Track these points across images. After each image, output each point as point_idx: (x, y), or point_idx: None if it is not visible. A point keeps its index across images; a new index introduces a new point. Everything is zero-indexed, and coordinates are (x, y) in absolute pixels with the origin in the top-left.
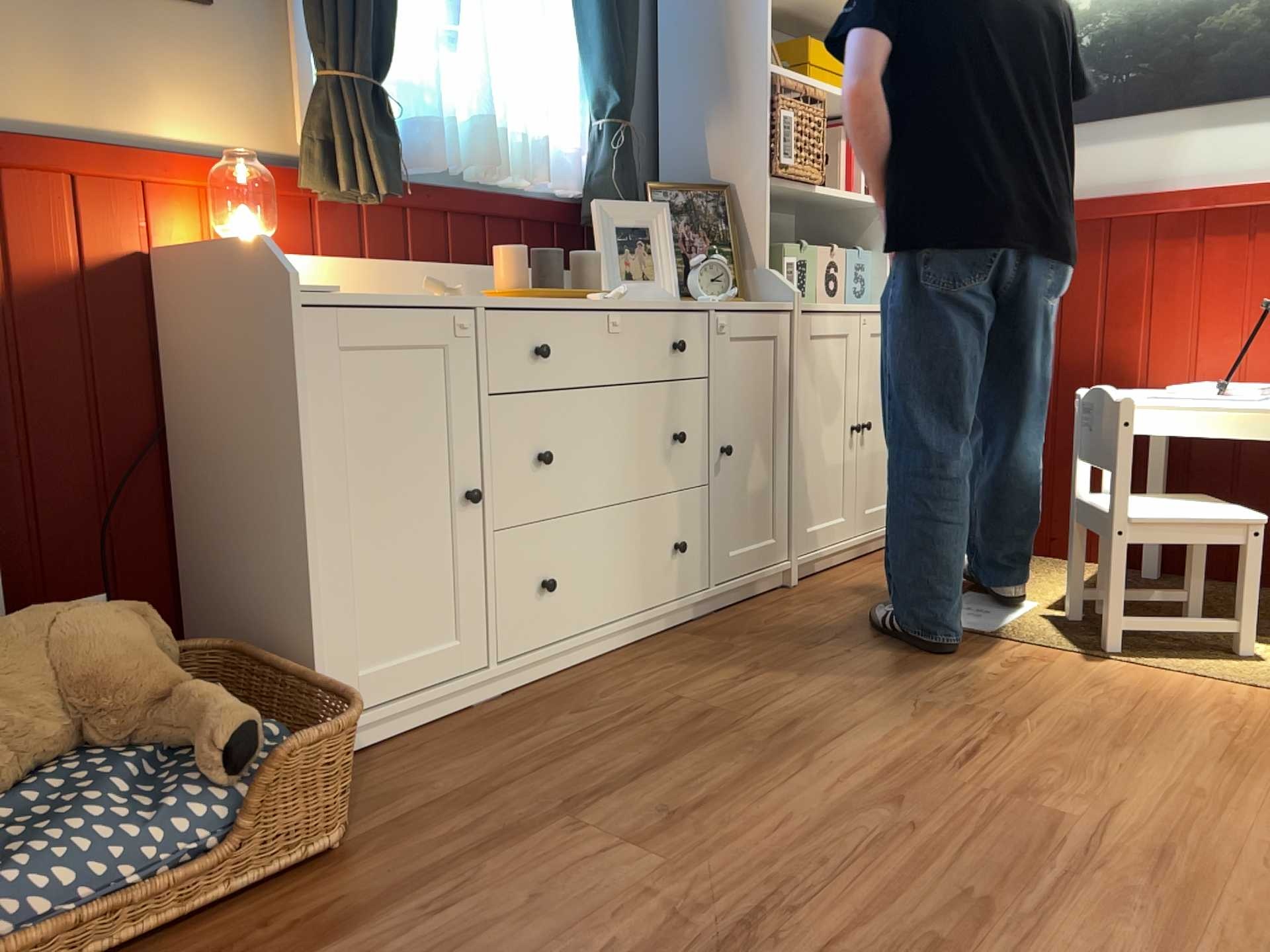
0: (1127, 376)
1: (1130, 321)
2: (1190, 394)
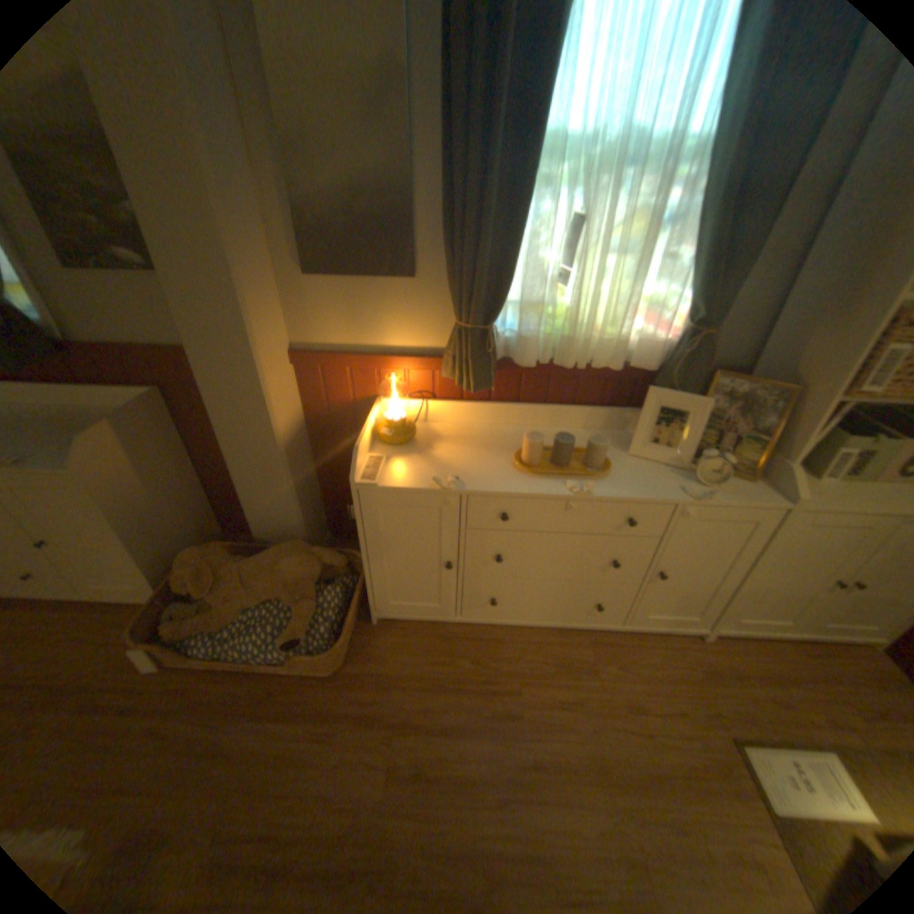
0: None
1: None
2: None
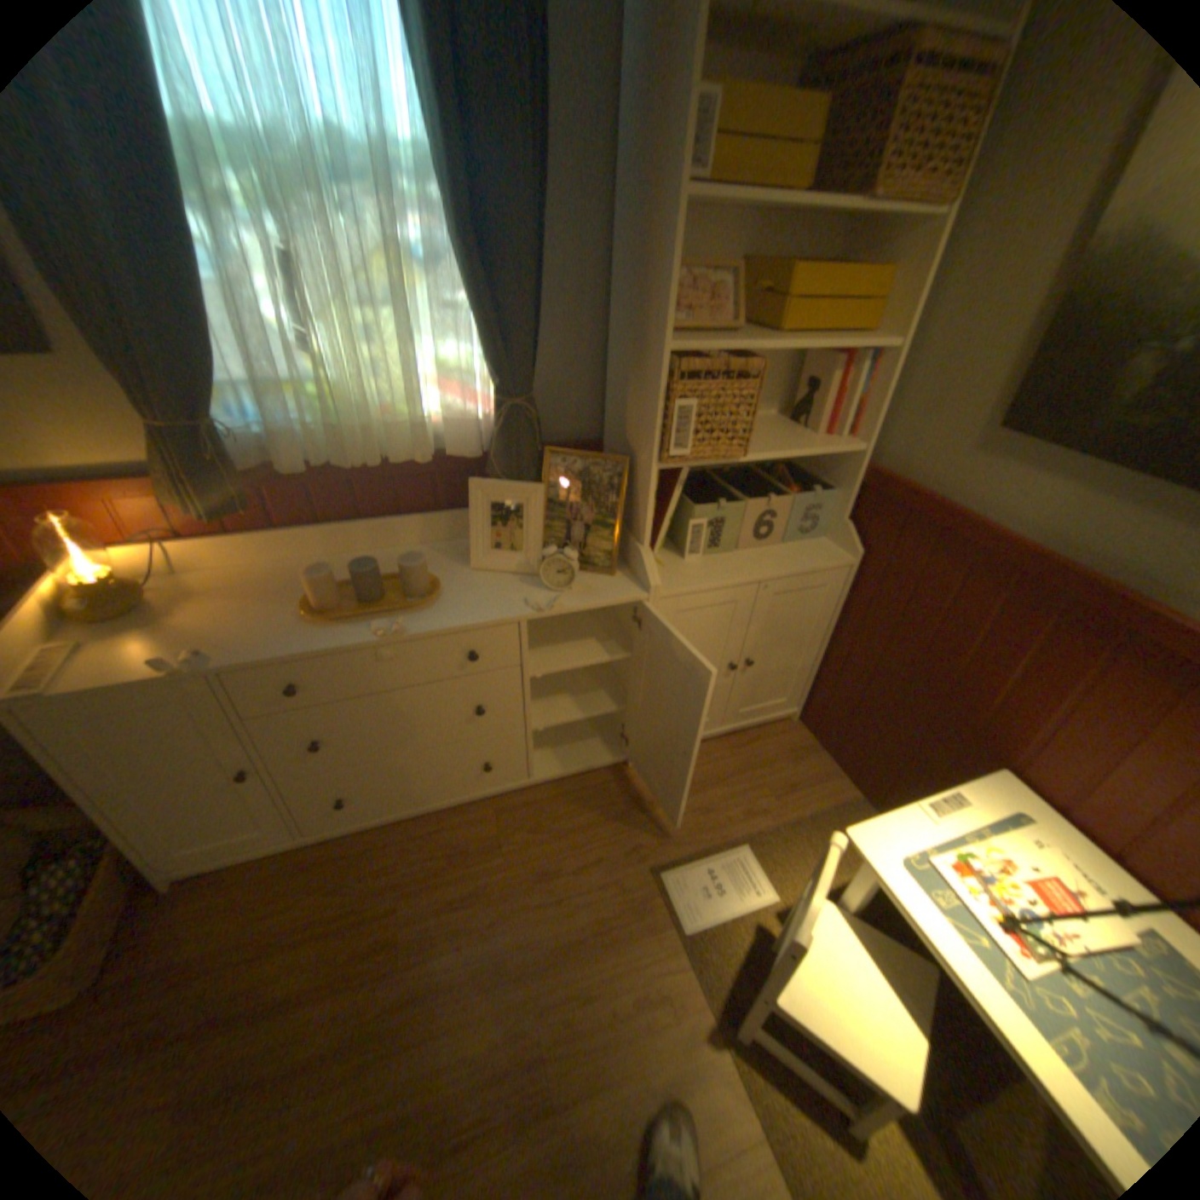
0: (1011, 756)
1: (1043, 714)
2: (981, 897)
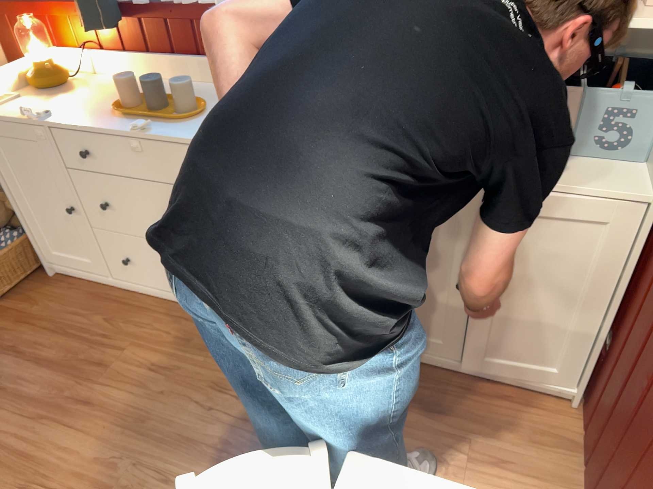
0: None
1: None
2: None
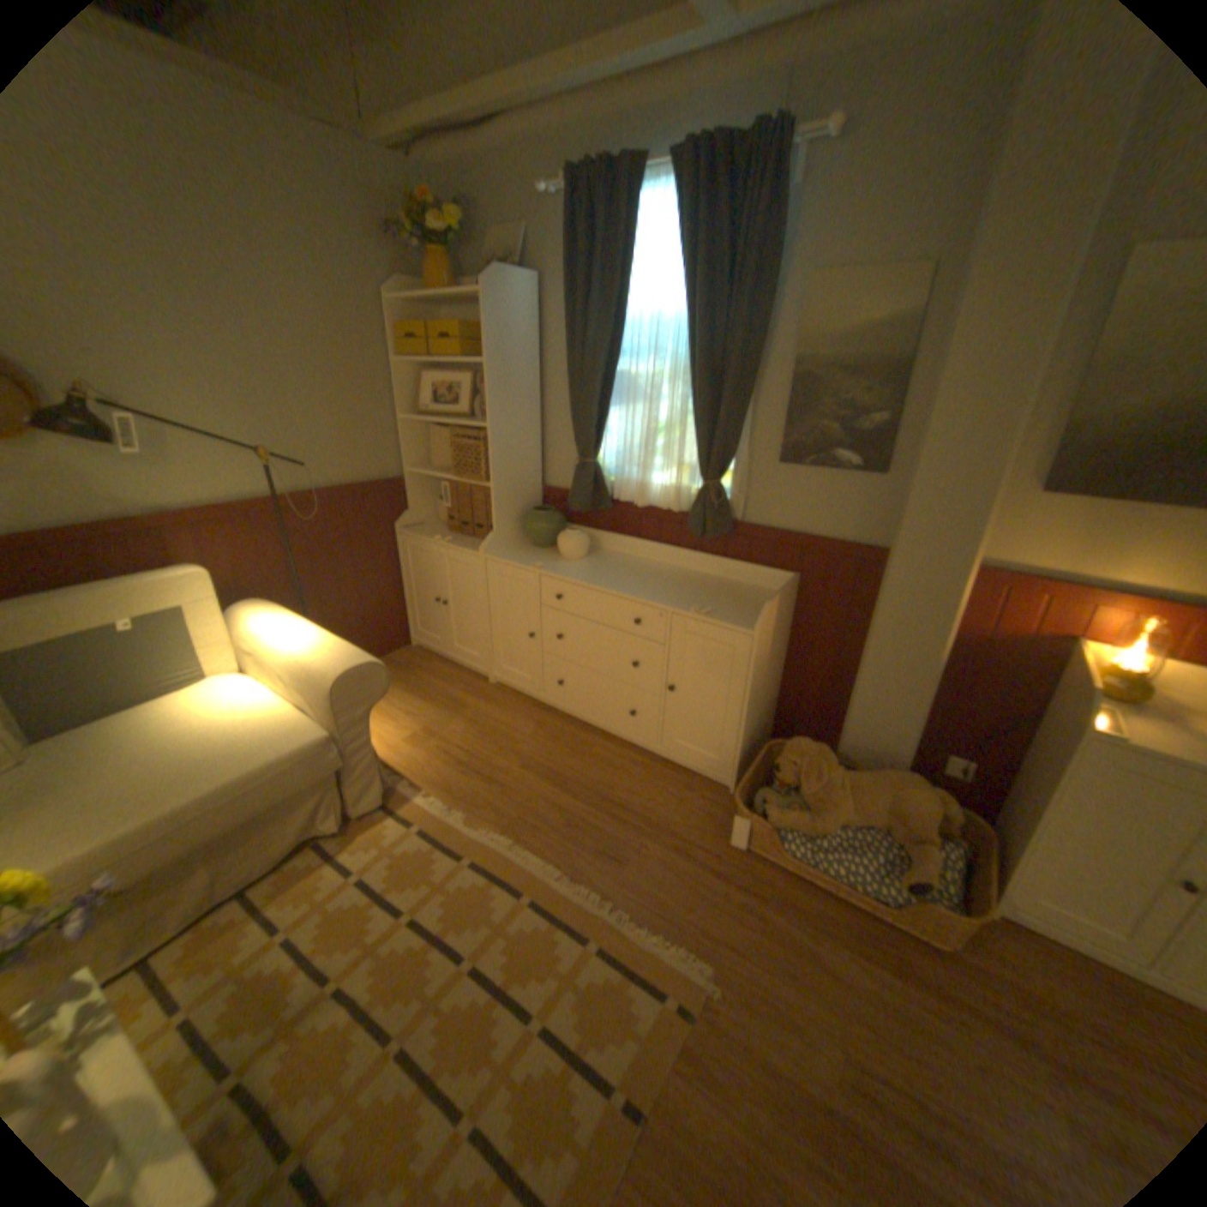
0: None
1: None
2: None
